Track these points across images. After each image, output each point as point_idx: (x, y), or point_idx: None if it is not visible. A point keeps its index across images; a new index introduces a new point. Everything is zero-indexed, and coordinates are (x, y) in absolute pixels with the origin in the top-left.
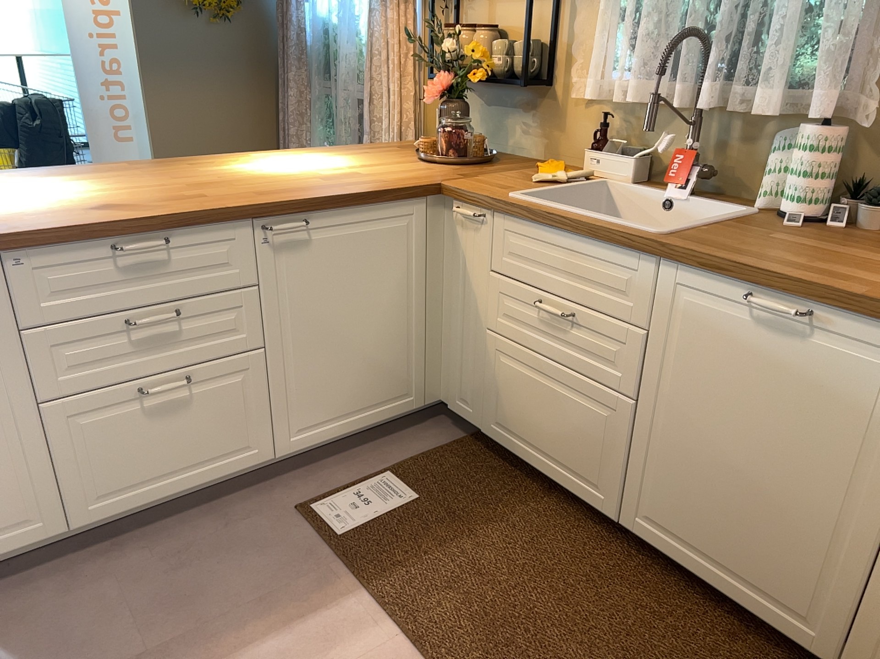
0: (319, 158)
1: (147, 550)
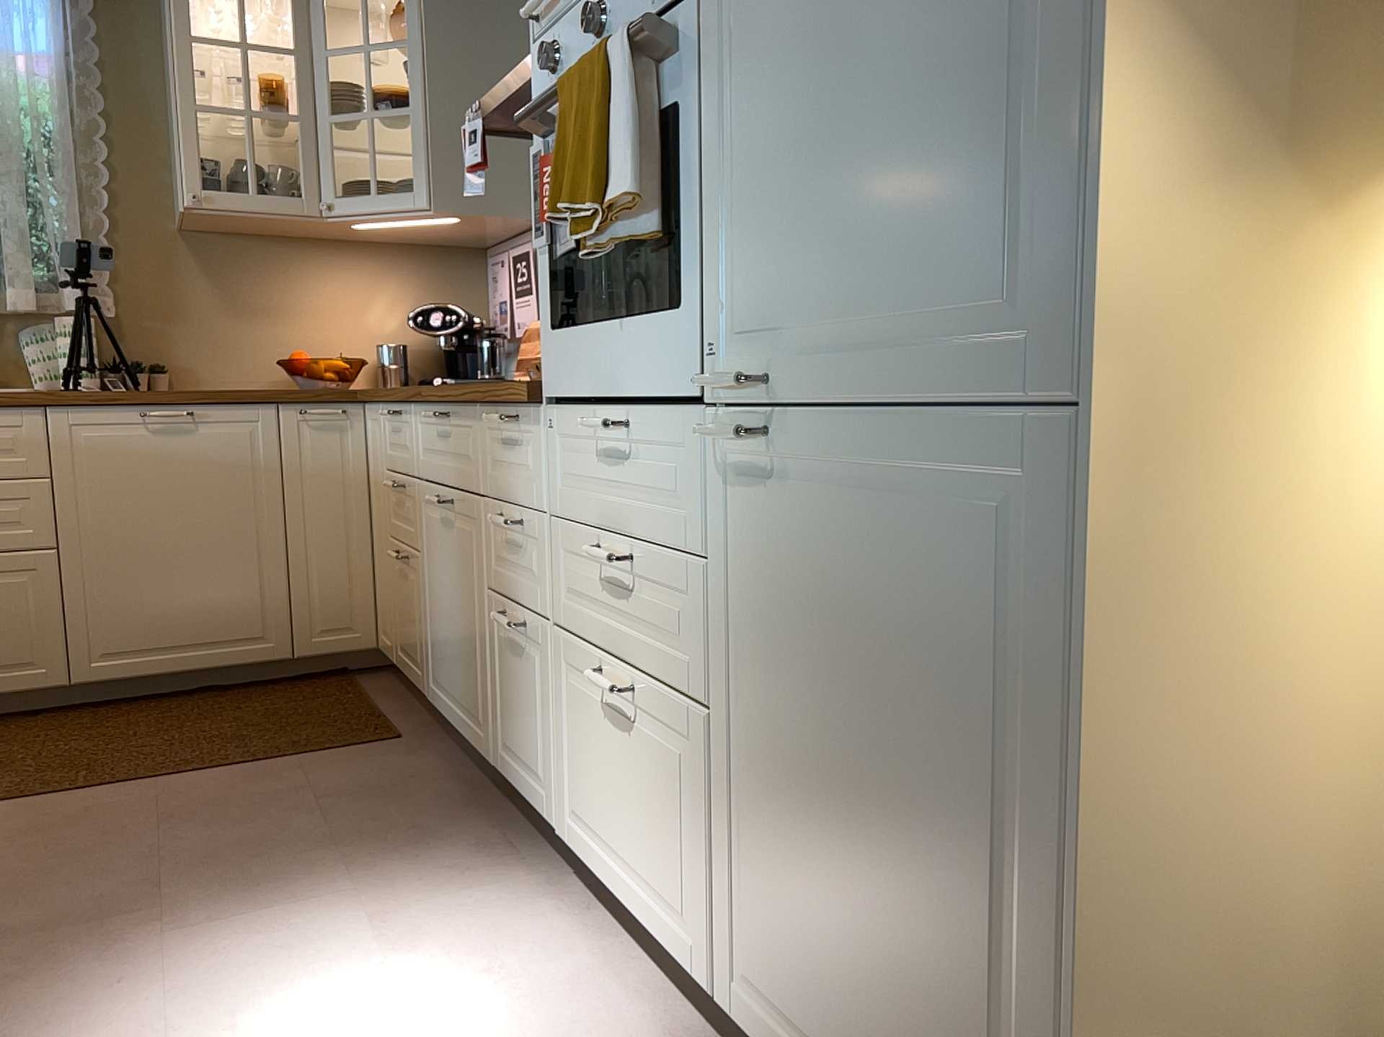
0: None
1: None
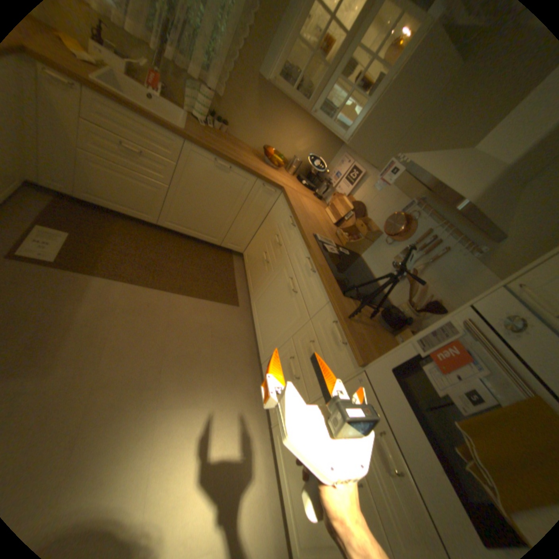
0: None
1: None
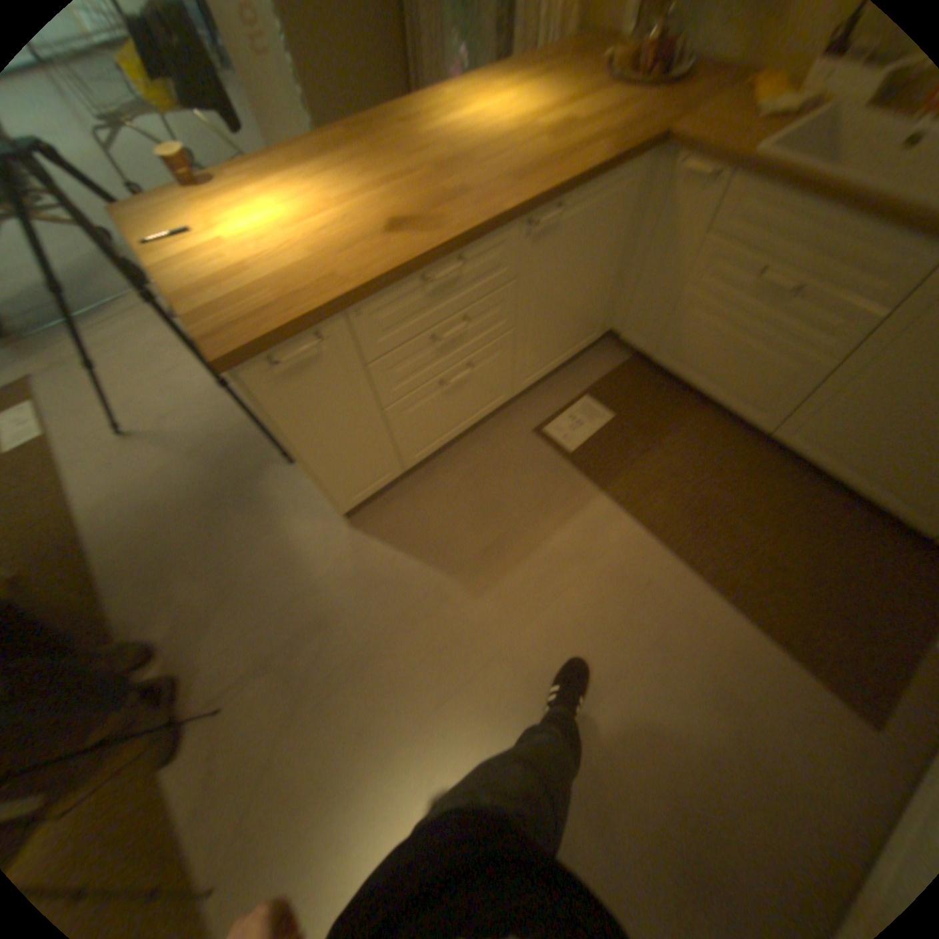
0: (511, 91)
1: (448, 475)
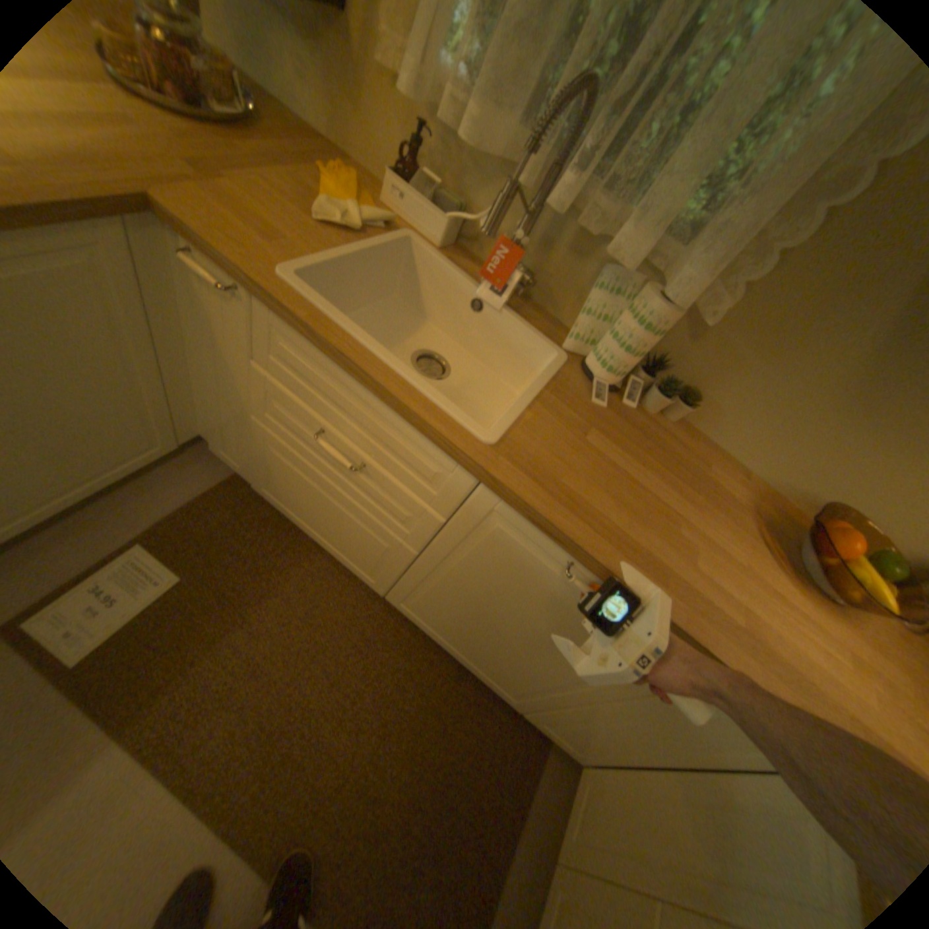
0: None
1: None
